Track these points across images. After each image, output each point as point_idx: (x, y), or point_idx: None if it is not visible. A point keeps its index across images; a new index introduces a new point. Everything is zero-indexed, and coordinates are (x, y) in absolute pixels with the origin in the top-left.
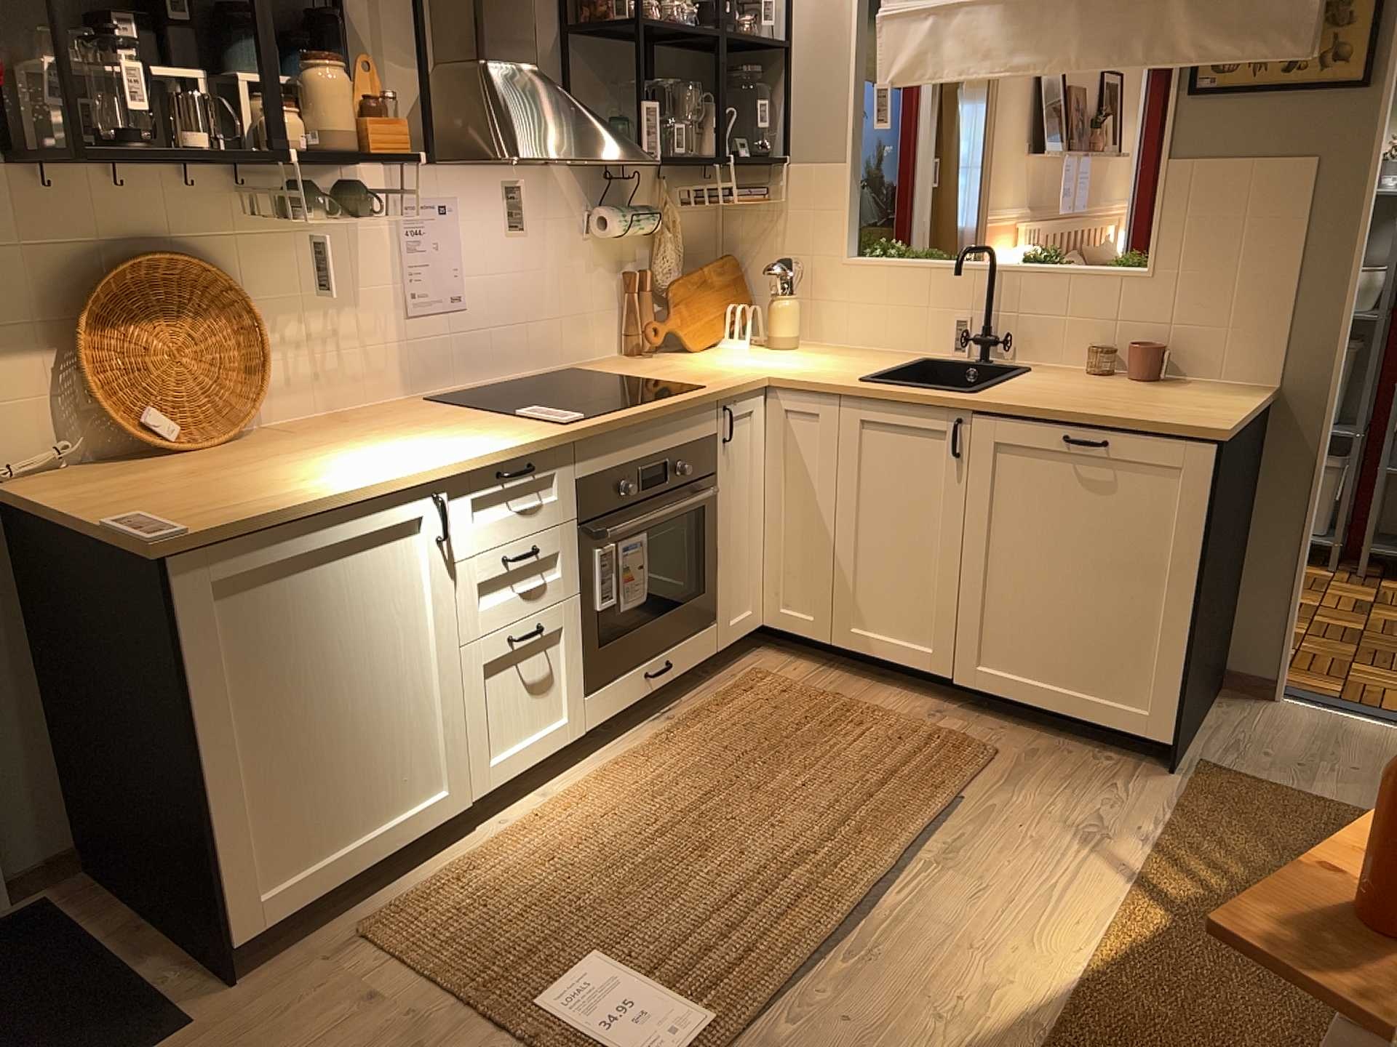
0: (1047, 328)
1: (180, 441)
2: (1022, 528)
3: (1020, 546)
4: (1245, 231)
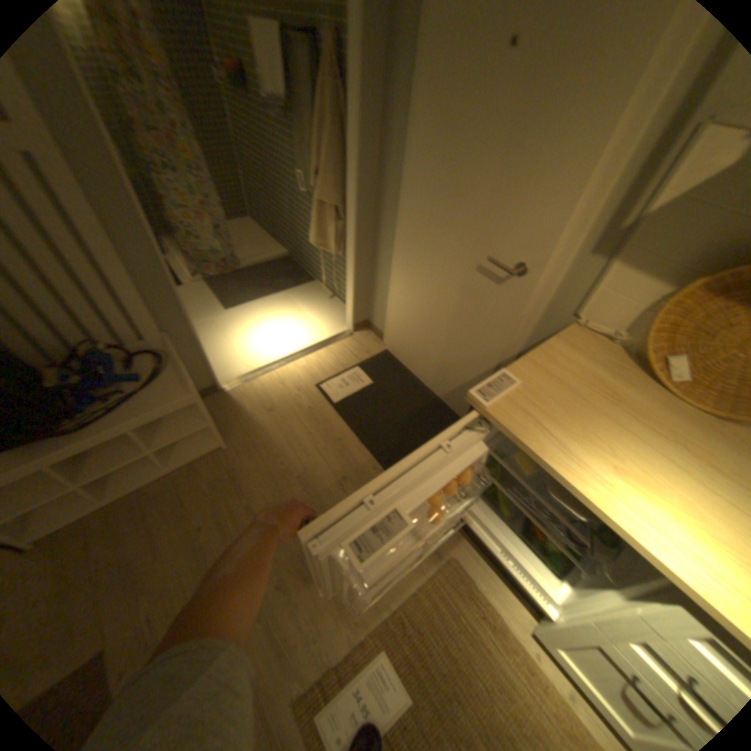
0: None
1: (686, 384)
2: None
3: None
4: None
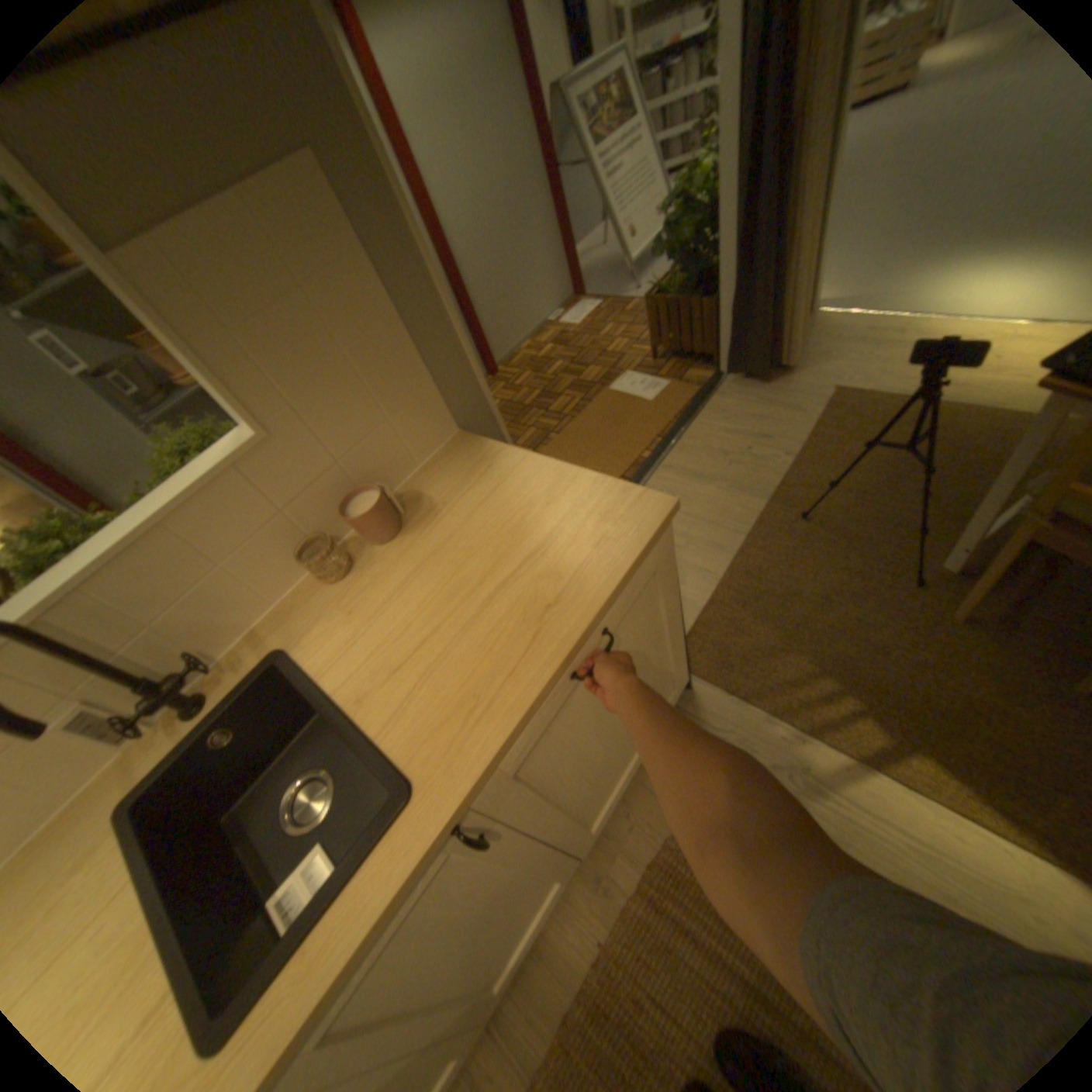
0: (209, 599)
1: None
2: (567, 765)
3: (572, 771)
4: (314, 306)
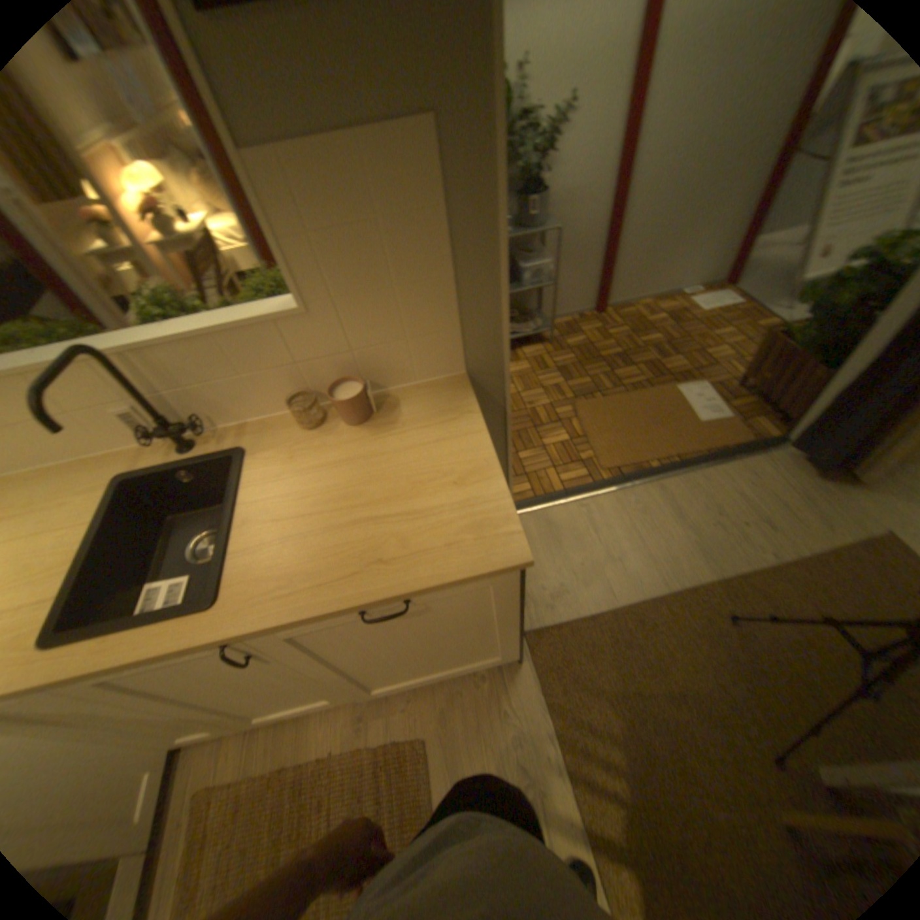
0: (224, 393)
1: None
2: (351, 655)
3: (357, 660)
4: (380, 238)
